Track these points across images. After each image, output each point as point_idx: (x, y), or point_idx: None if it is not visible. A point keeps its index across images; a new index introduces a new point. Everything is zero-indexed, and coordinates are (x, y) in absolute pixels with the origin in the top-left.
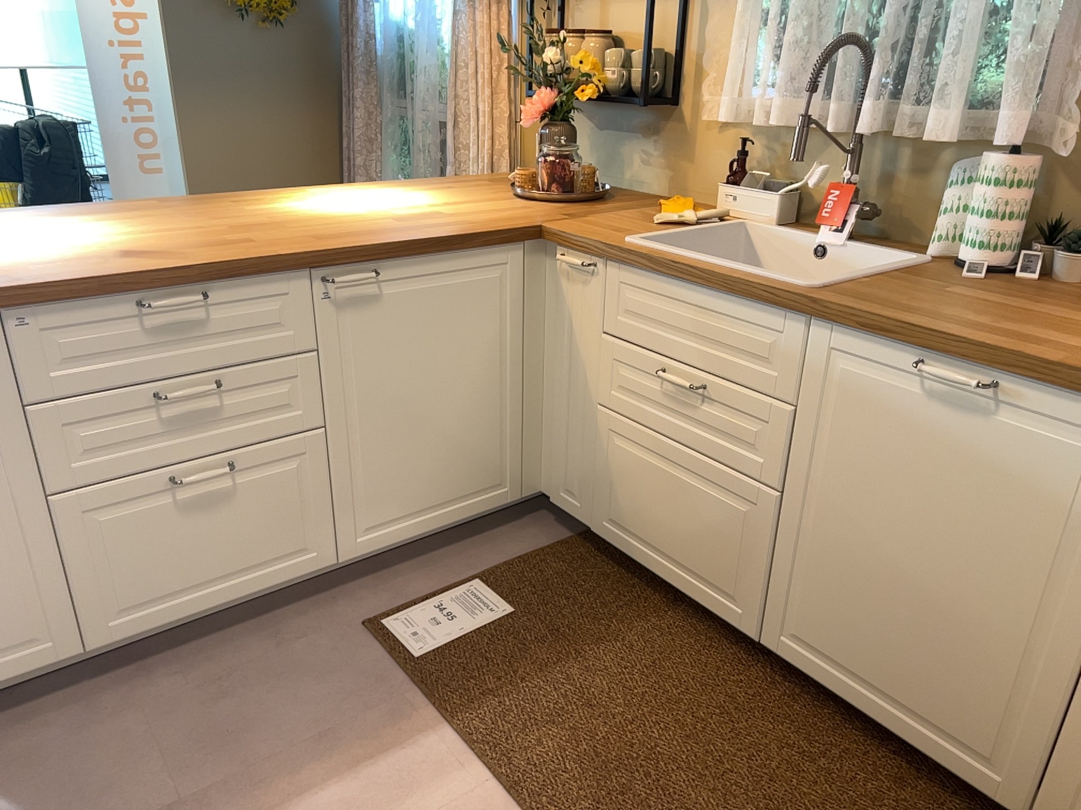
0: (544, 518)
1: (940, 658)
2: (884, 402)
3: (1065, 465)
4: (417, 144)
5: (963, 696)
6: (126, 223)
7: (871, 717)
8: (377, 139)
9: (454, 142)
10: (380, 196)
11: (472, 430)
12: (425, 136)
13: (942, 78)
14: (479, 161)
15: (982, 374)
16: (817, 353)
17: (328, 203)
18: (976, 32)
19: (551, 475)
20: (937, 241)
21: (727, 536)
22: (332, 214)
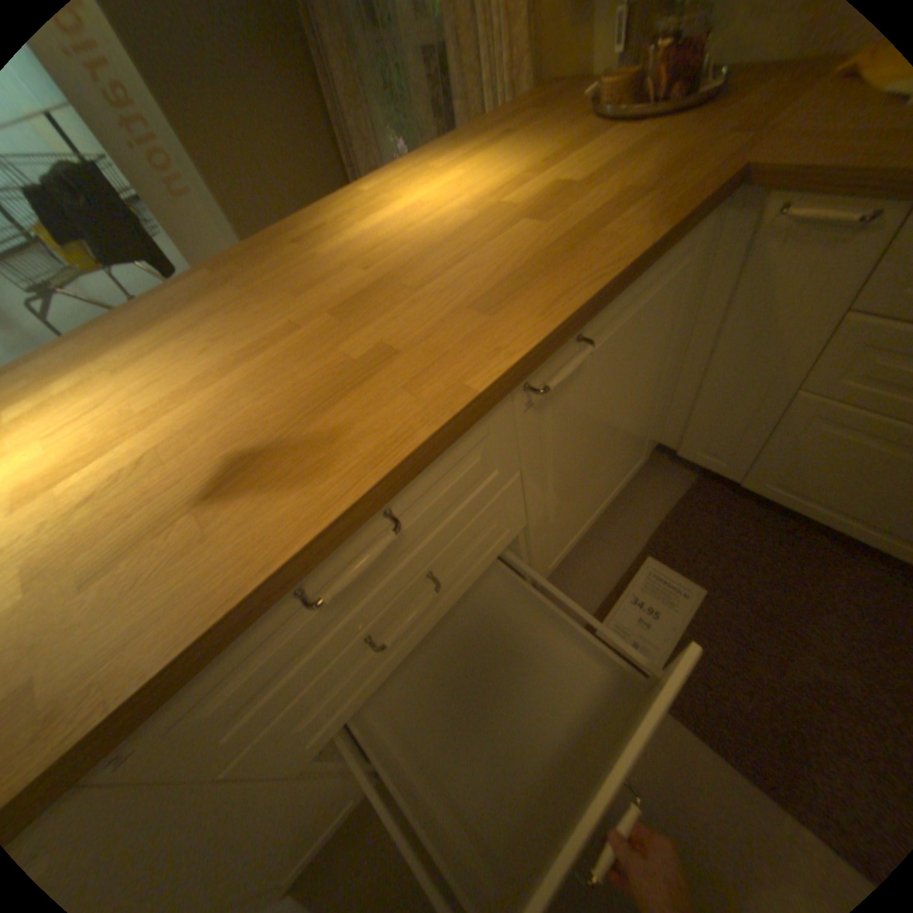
0: (659, 460)
1: None
2: None
3: None
4: (405, 84)
5: None
6: (184, 343)
7: None
8: (356, 90)
9: (457, 65)
10: (449, 172)
11: (633, 436)
12: (414, 70)
13: None
14: (497, 83)
15: None
16: None
17: (403, 207)
18: None
19: (679, 434)
20: None
21: None
22: (432, 230)
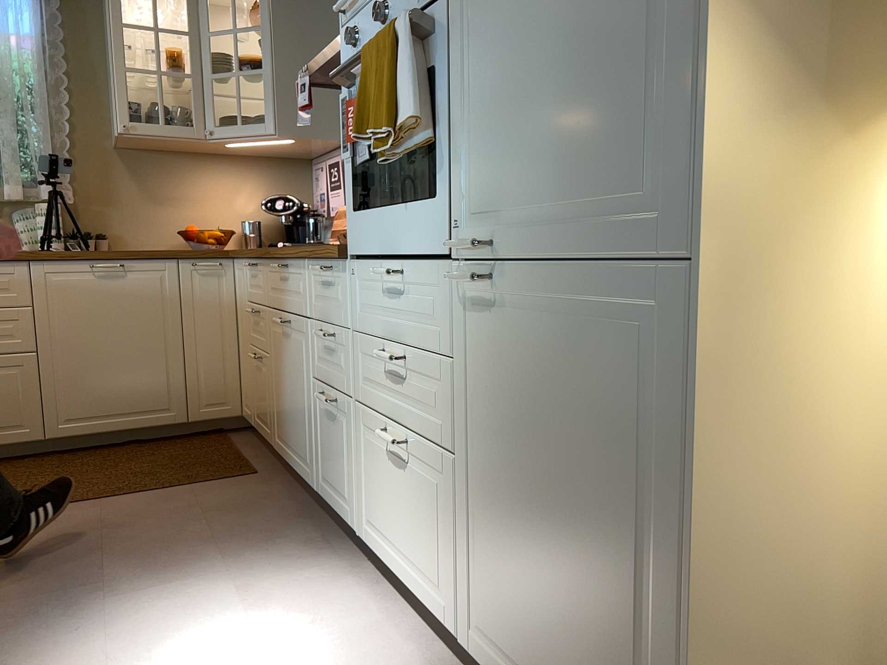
0: None
1: (136, 381)
2: (79, 287)
3: (154, 284)
4: None
5: (150, 390)
6: None
7: (117, 430)
8: None
9: None
10: None
11: None
12: None
13: (6, 171)
14: None
15: (116, 262)
16: (38, 276)
17: None
18: (17, 153)
19: None
20: (26, 244)
21: (6, 393)
22: None
